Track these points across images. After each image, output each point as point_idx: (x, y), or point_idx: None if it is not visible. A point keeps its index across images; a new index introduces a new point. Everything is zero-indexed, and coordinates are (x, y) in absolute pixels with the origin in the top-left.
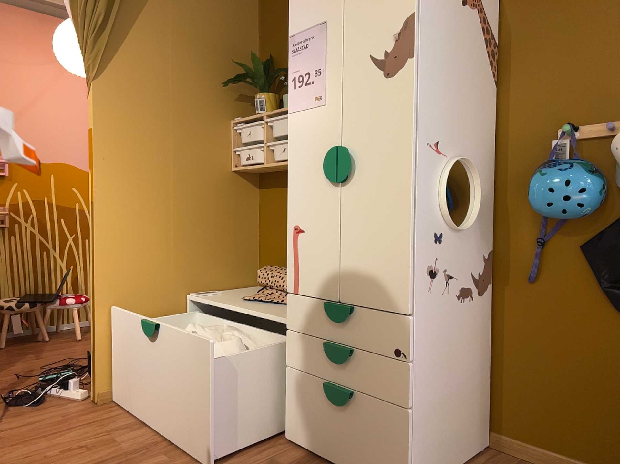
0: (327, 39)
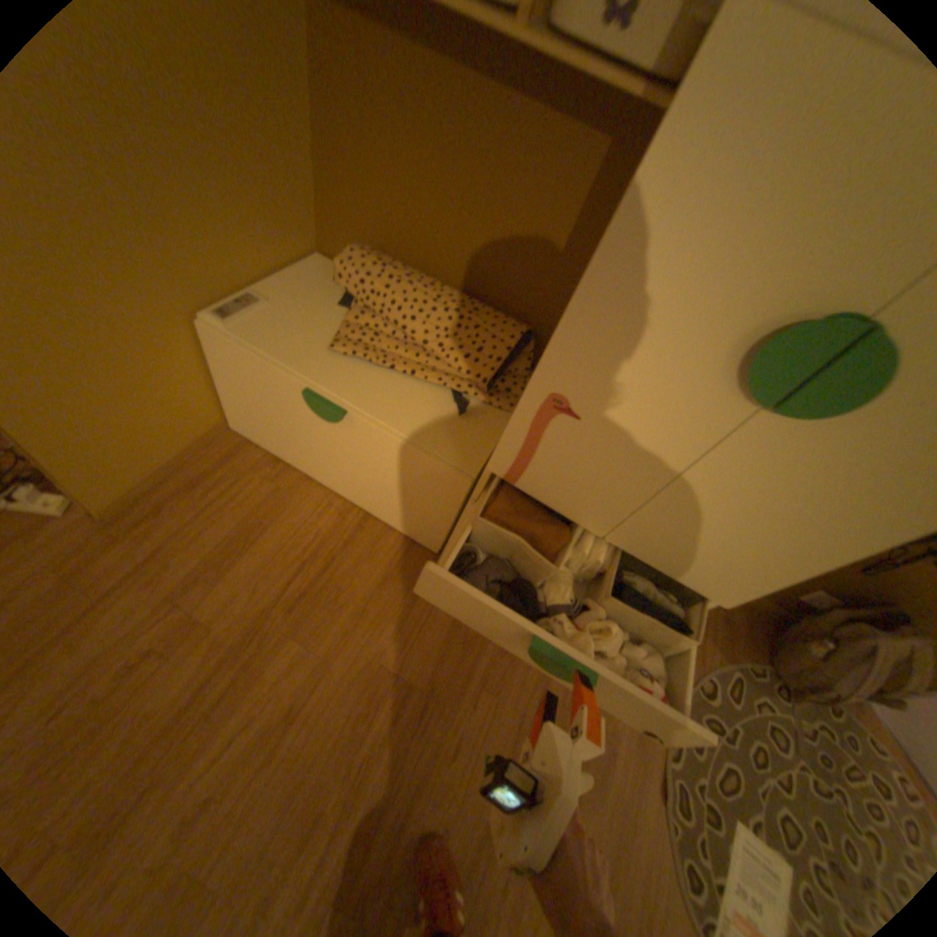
0: None
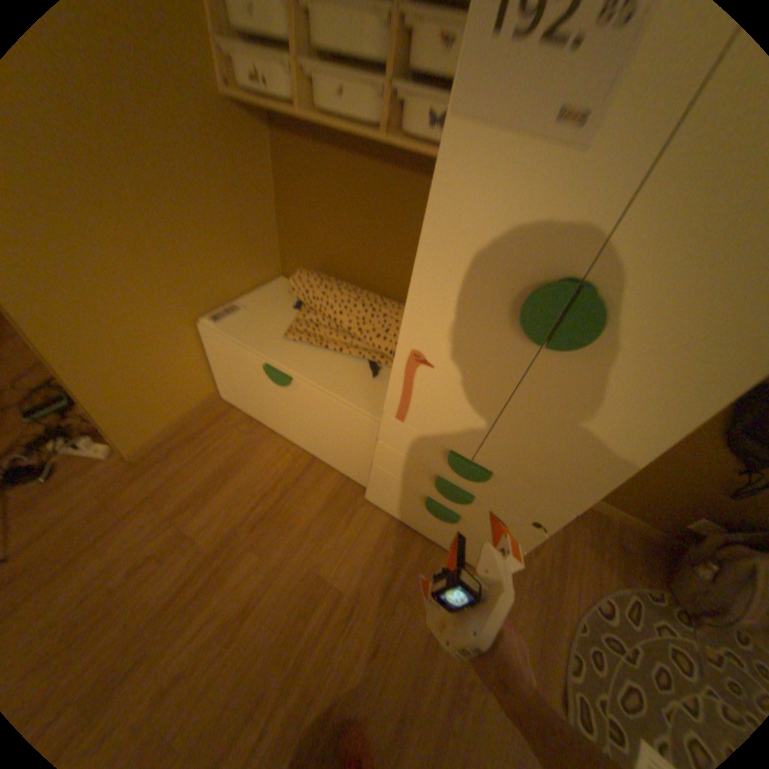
0: None
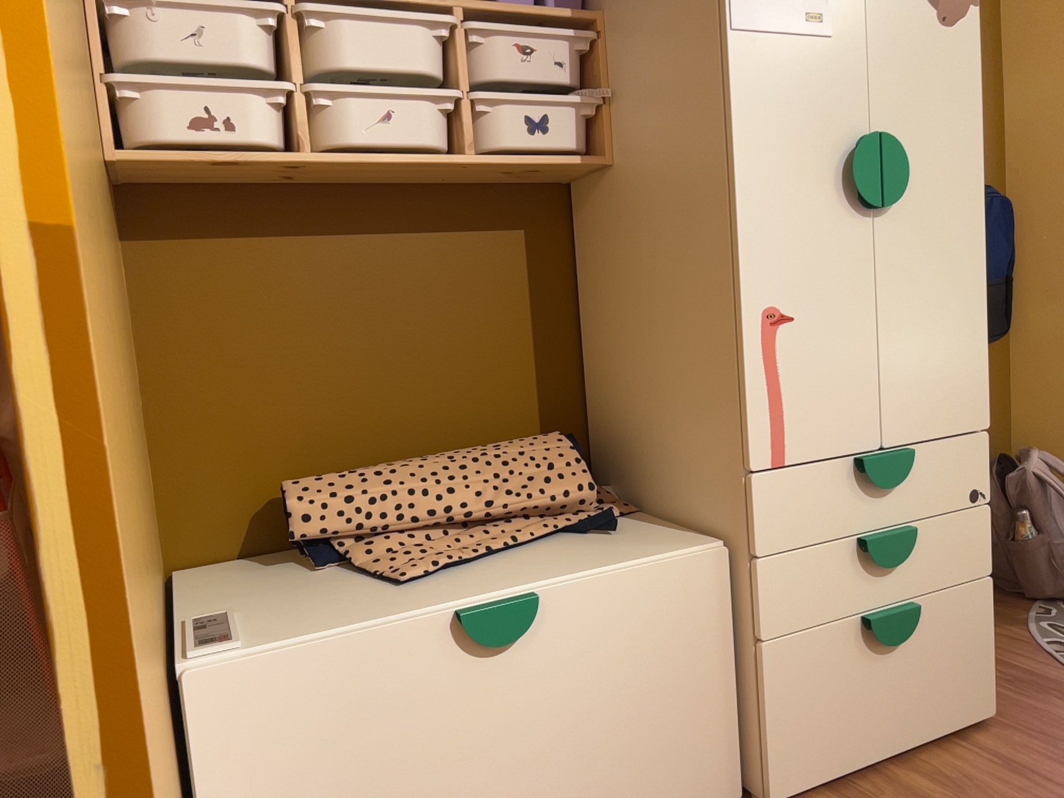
0: None
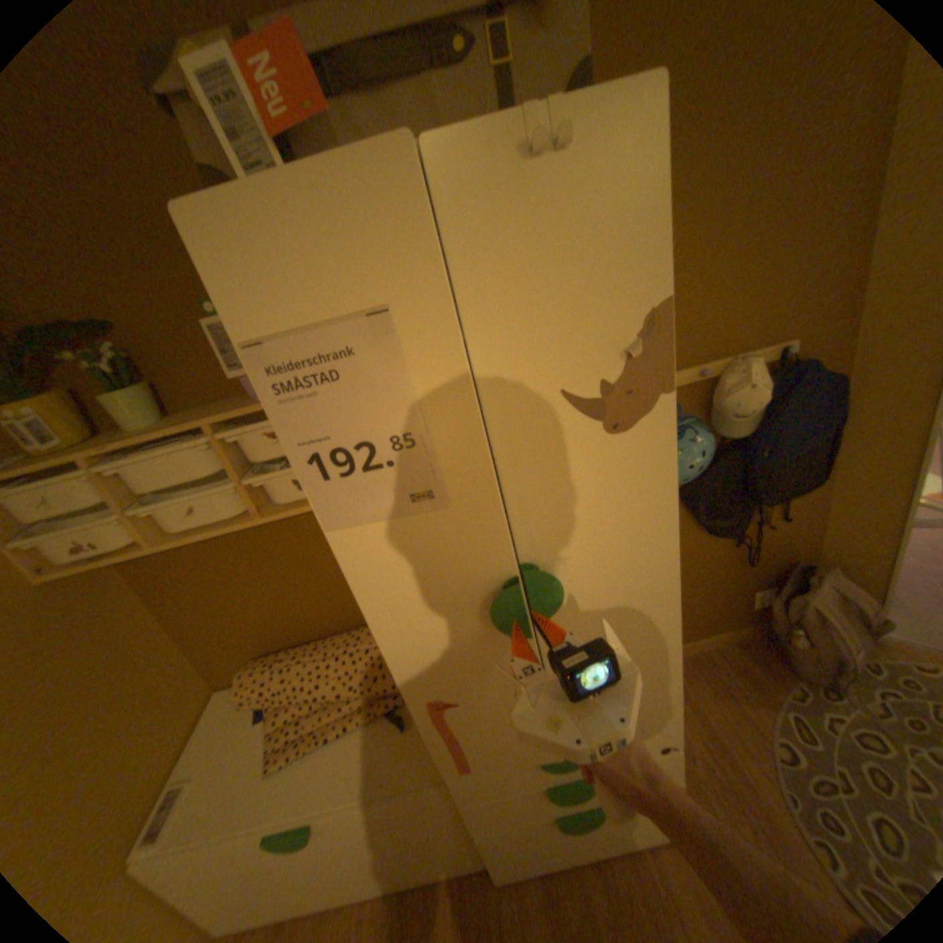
0: (411, 353)
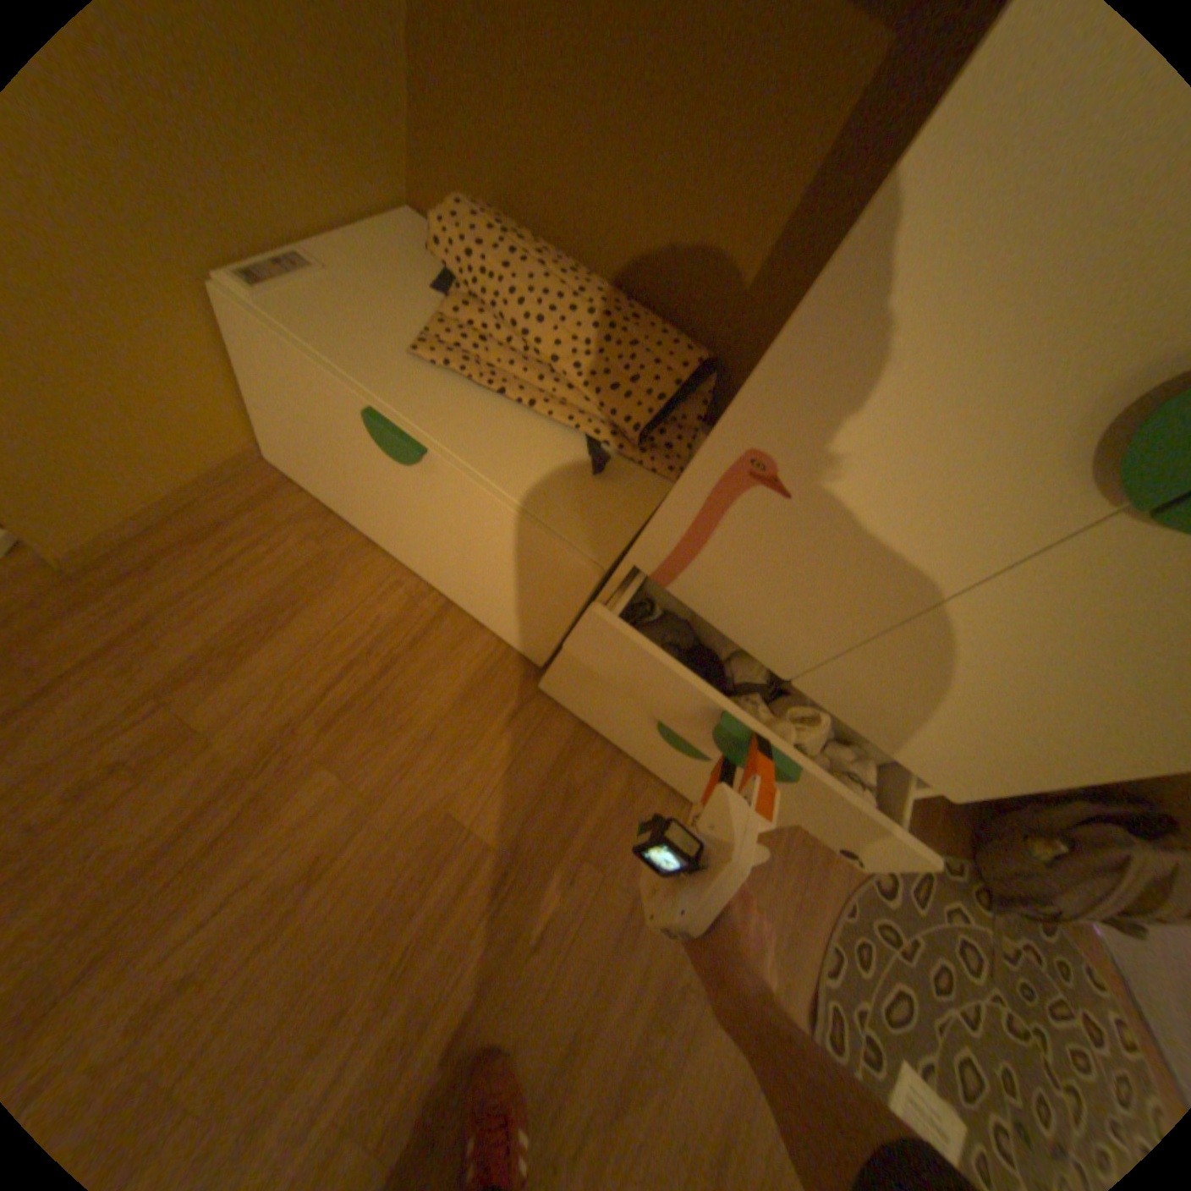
0: None
